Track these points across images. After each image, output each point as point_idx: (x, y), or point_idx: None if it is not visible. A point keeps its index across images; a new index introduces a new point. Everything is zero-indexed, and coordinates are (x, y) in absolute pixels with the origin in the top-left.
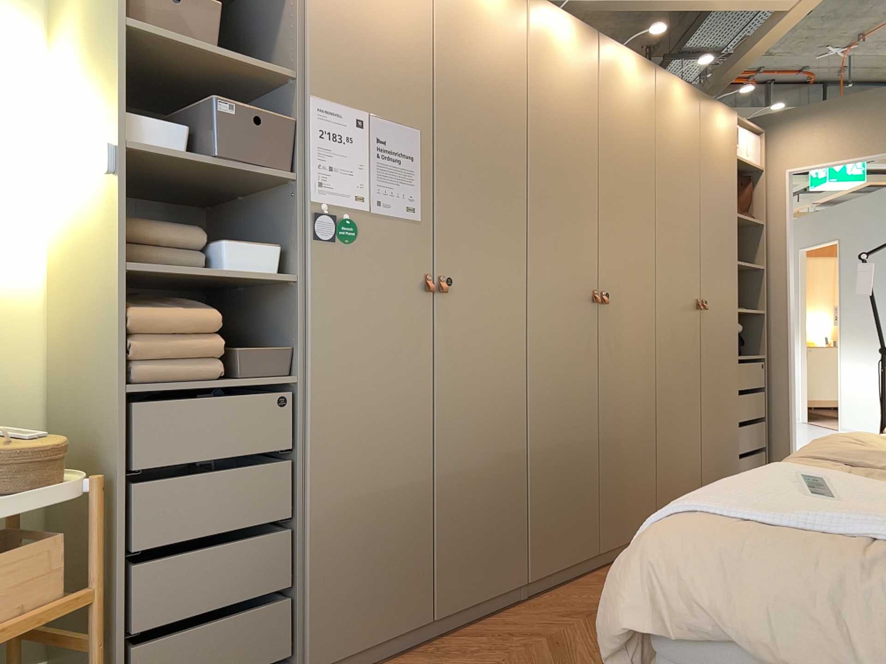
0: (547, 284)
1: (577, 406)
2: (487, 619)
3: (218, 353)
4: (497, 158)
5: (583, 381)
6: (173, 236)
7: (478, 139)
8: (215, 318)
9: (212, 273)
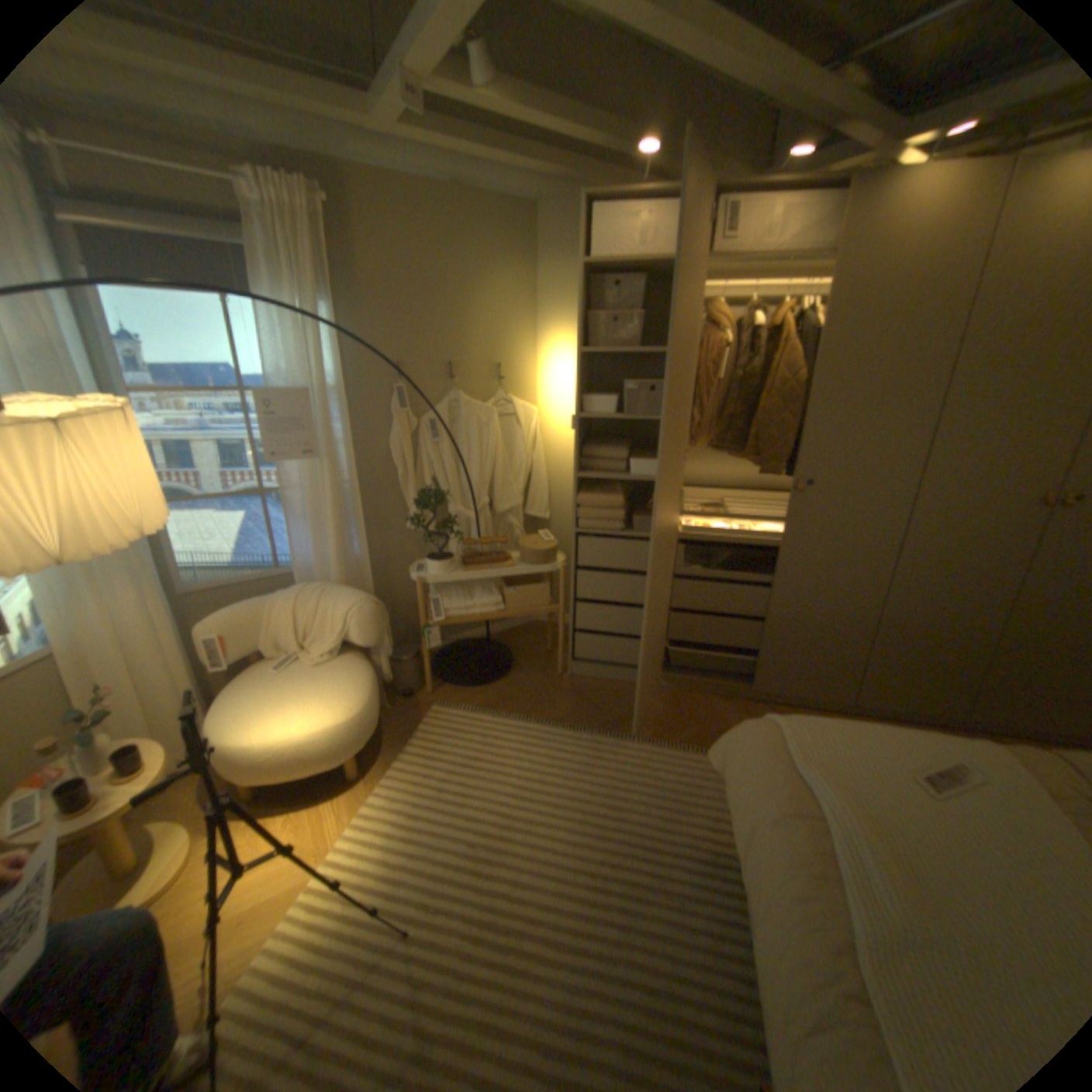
0: (952, 487)
1: (969, 598)
2: (803, 711)
3: (622, 518)
4: (900, 372)
5: (989, 579)
6: (610, 455)
7: (875, 359)
8: (622, 500)
9: (626, 476)
